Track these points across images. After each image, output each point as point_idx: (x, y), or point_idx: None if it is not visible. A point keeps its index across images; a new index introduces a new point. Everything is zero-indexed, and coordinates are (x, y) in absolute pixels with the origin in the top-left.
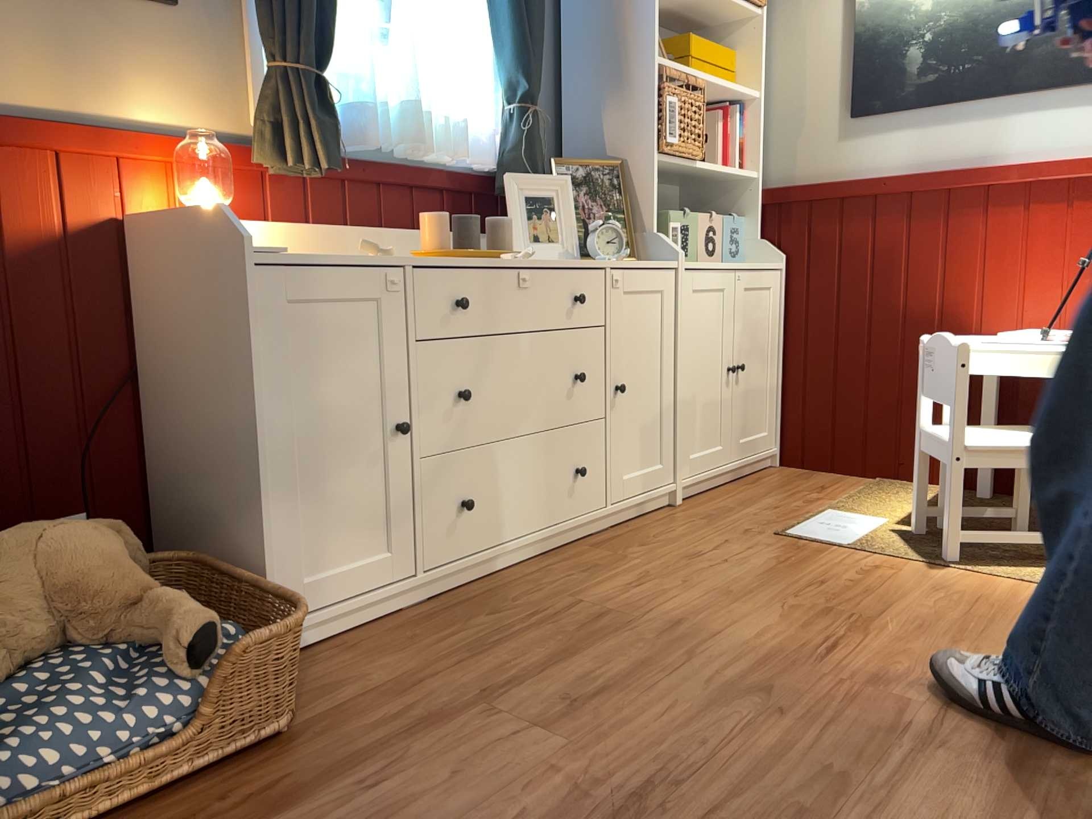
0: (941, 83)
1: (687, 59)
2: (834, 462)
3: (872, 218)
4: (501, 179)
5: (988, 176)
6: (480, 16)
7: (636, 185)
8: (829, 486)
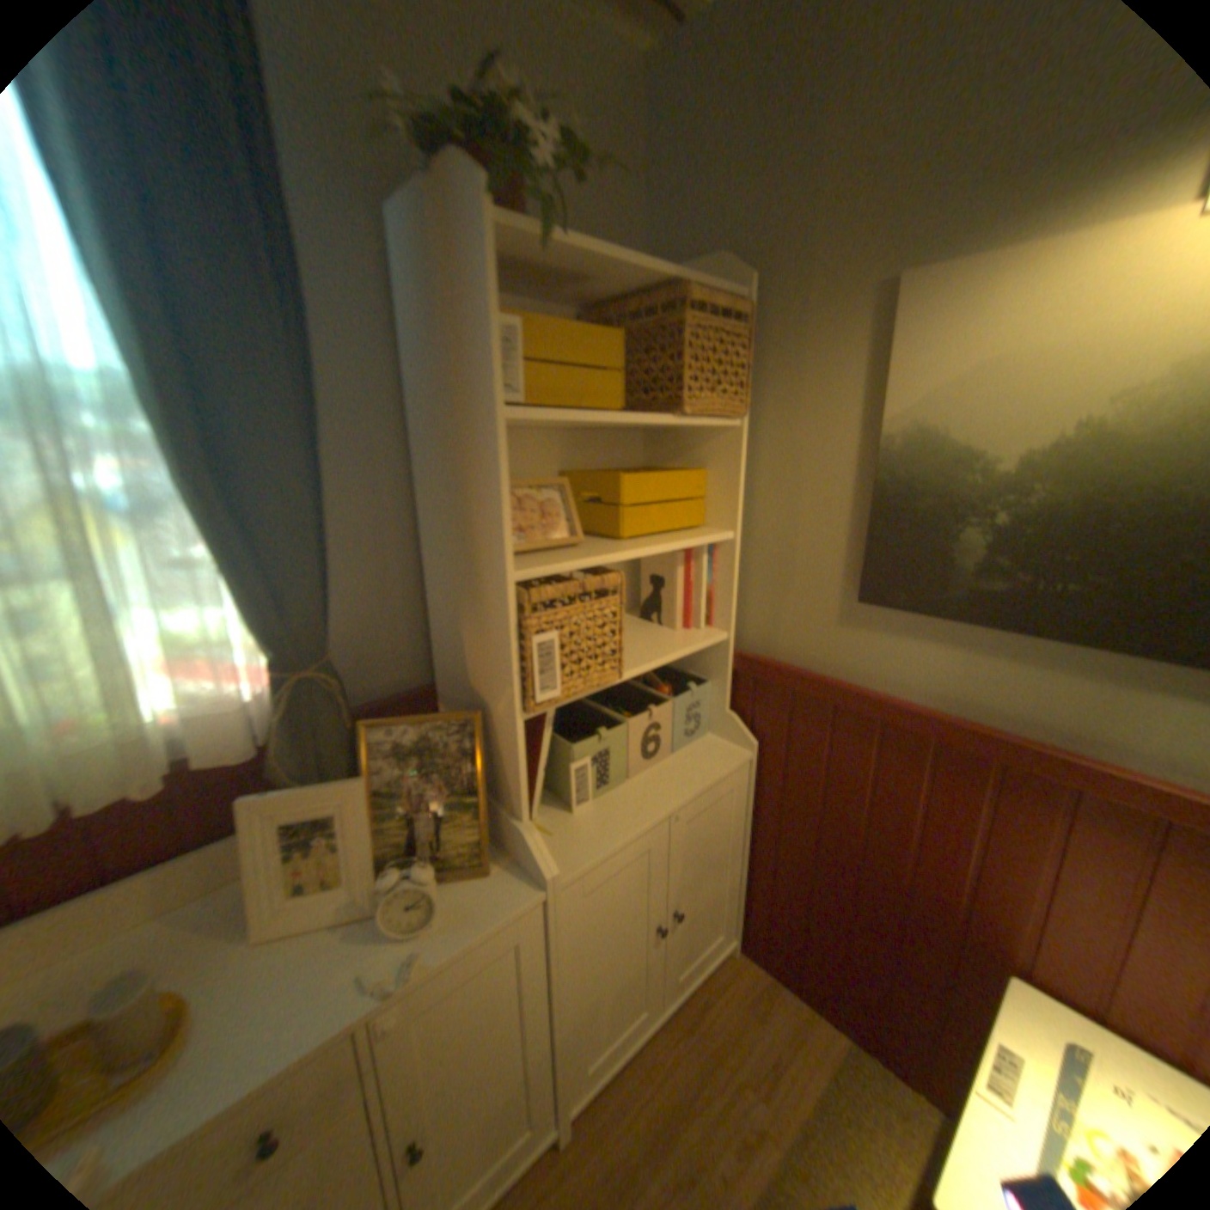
0: (1026, 599)
1: (618, 508)
2: (804, 992)
3: (880, 748)
4: (269, 767)
5: (1094, 782)
6: (178, 533)
7: (501, 746)
8: (787, 1071)
